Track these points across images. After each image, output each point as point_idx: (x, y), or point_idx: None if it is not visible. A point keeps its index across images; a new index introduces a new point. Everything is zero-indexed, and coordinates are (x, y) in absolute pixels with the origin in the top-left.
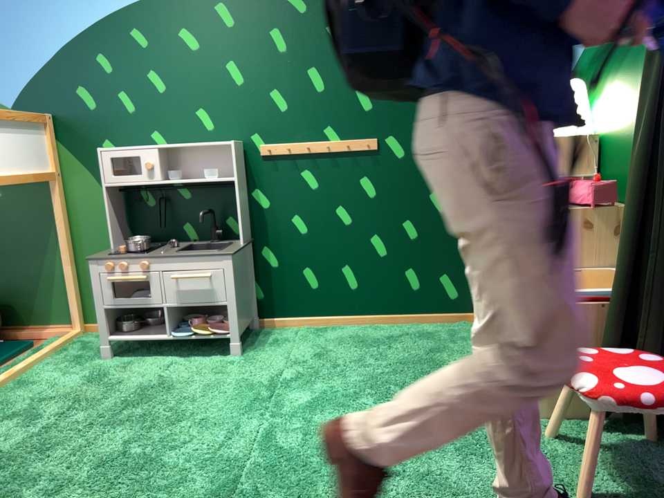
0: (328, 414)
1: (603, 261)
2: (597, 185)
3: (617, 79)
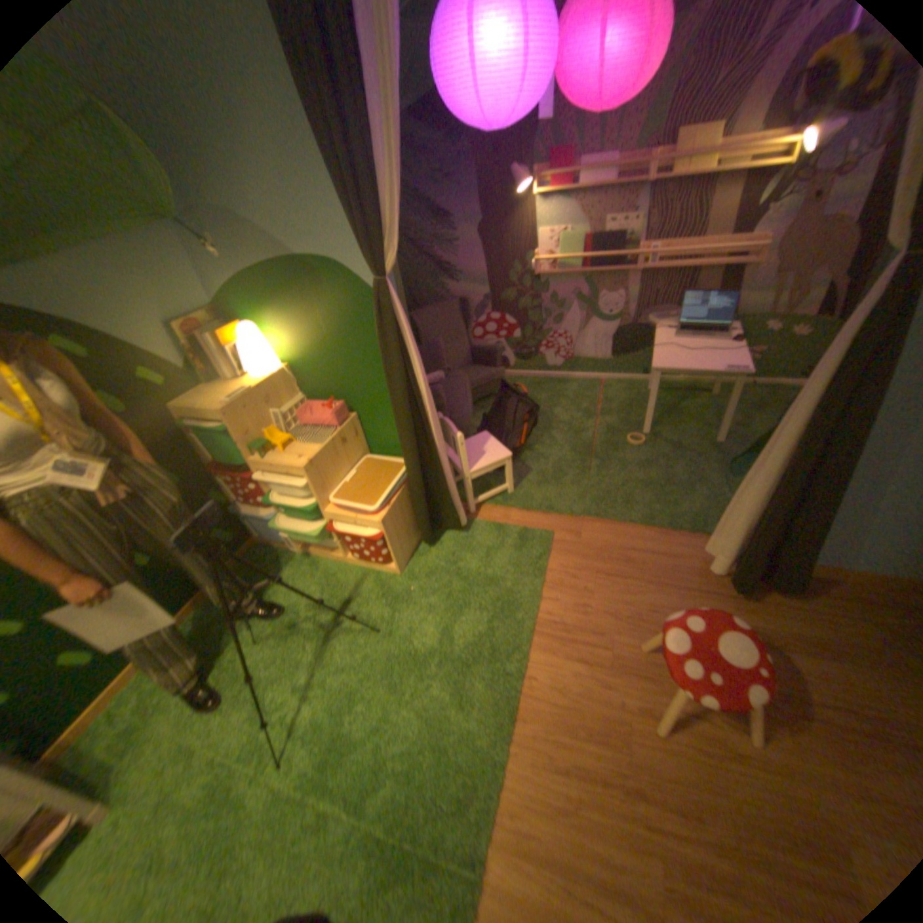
0: (311, 716)
1: (358, 455)
2: (338, 412)
3: (290, 321)
